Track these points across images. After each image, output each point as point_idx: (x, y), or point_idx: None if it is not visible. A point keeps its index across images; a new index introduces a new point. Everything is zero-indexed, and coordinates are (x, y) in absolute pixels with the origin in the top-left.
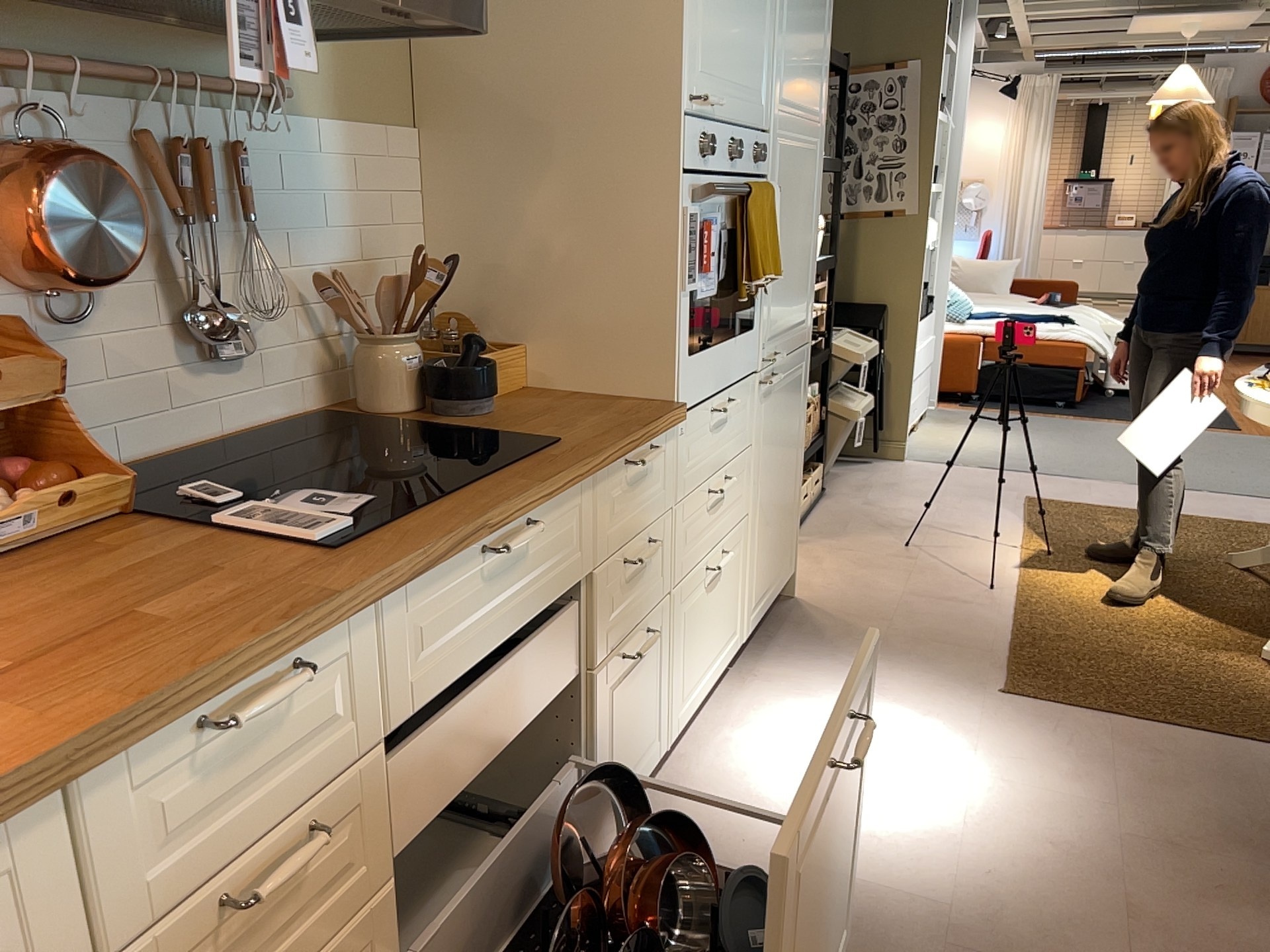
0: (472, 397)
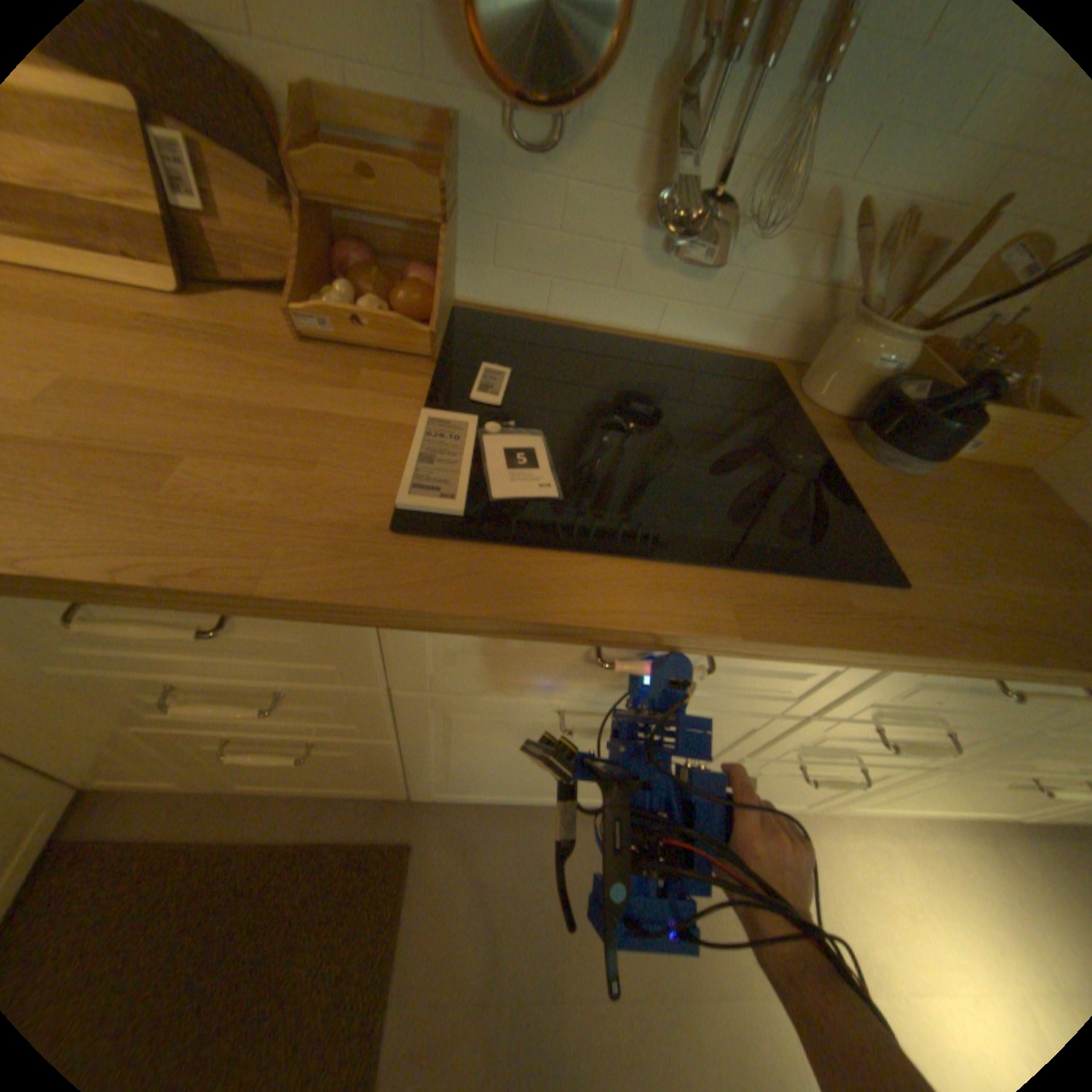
0: (904, 444)
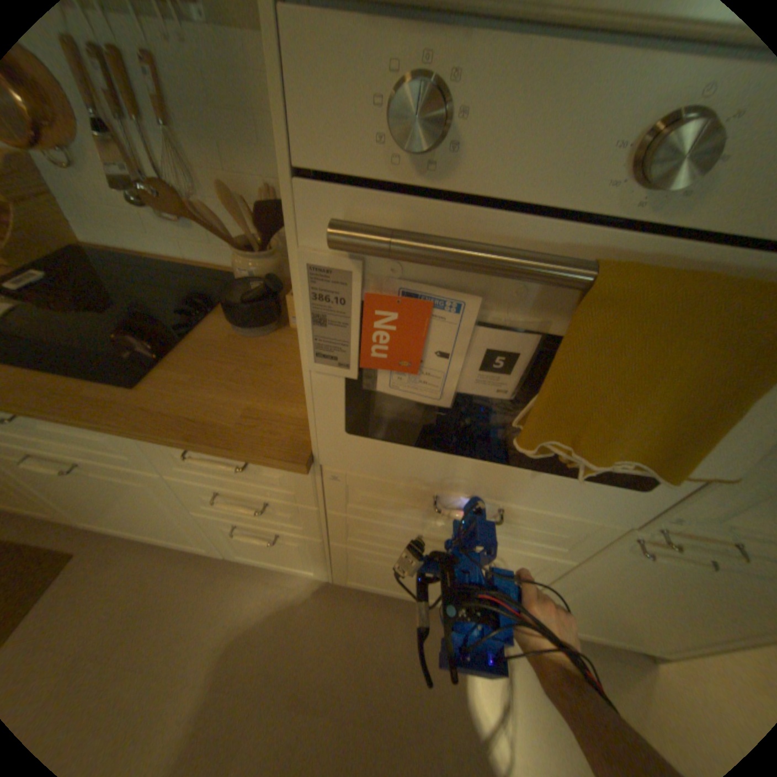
0: (227, 318)
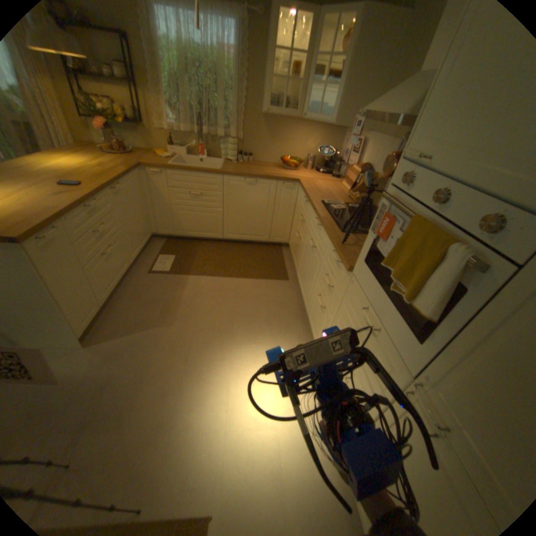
0: None
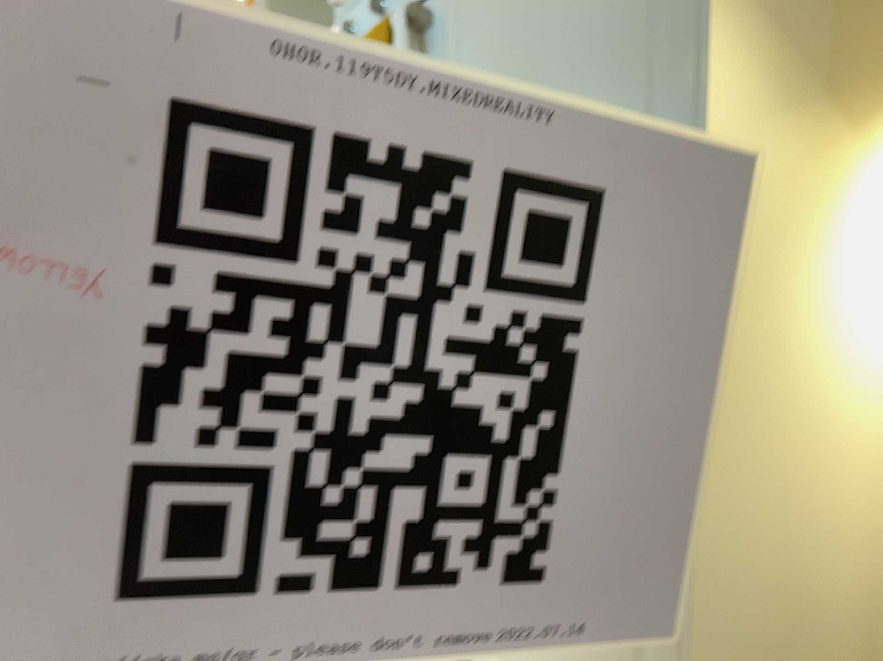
0: None
